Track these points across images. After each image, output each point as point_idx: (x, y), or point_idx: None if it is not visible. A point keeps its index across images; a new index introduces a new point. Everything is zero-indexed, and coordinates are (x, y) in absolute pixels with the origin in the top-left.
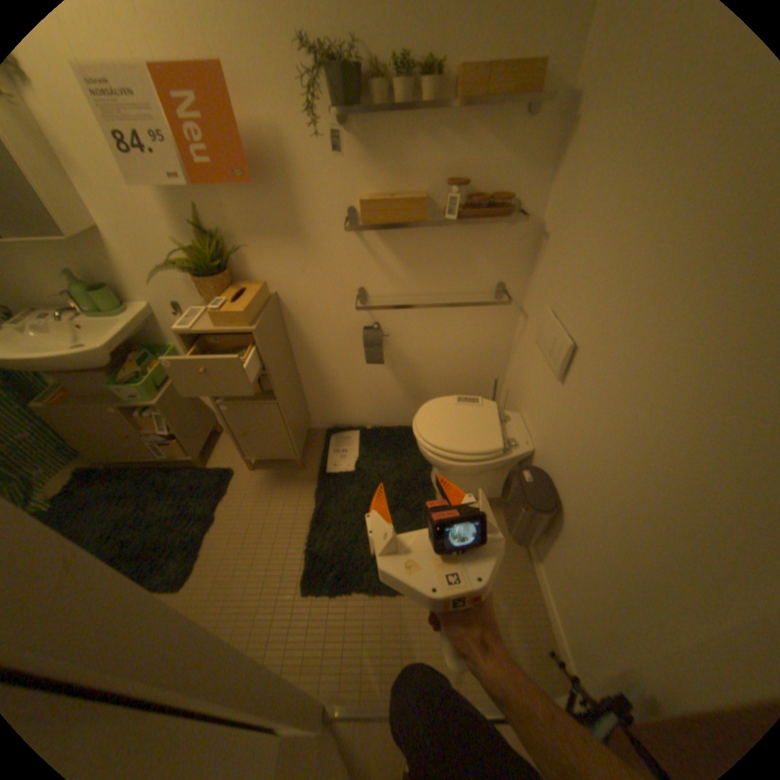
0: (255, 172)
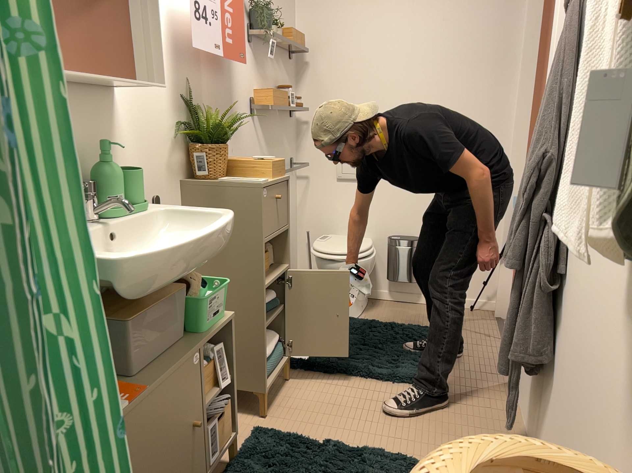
0: (221, 65)
